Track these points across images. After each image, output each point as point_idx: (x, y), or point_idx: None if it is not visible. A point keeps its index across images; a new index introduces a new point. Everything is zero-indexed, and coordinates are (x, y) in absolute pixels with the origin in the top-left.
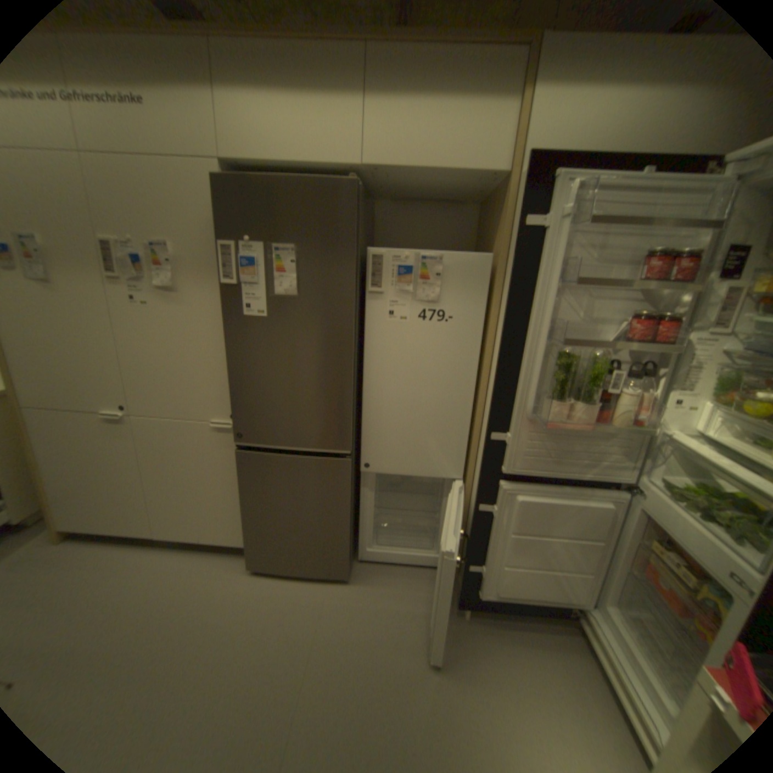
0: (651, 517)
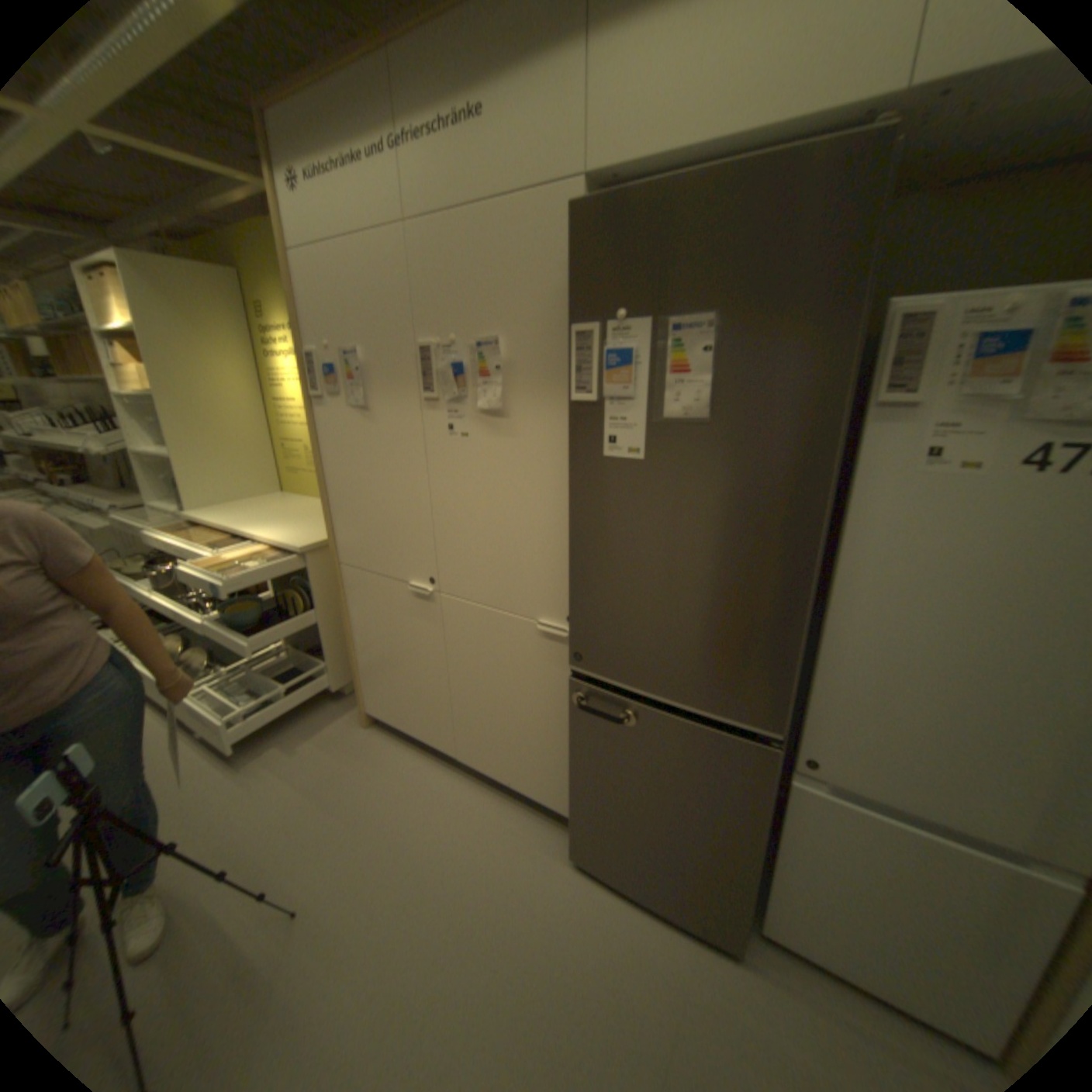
0: None
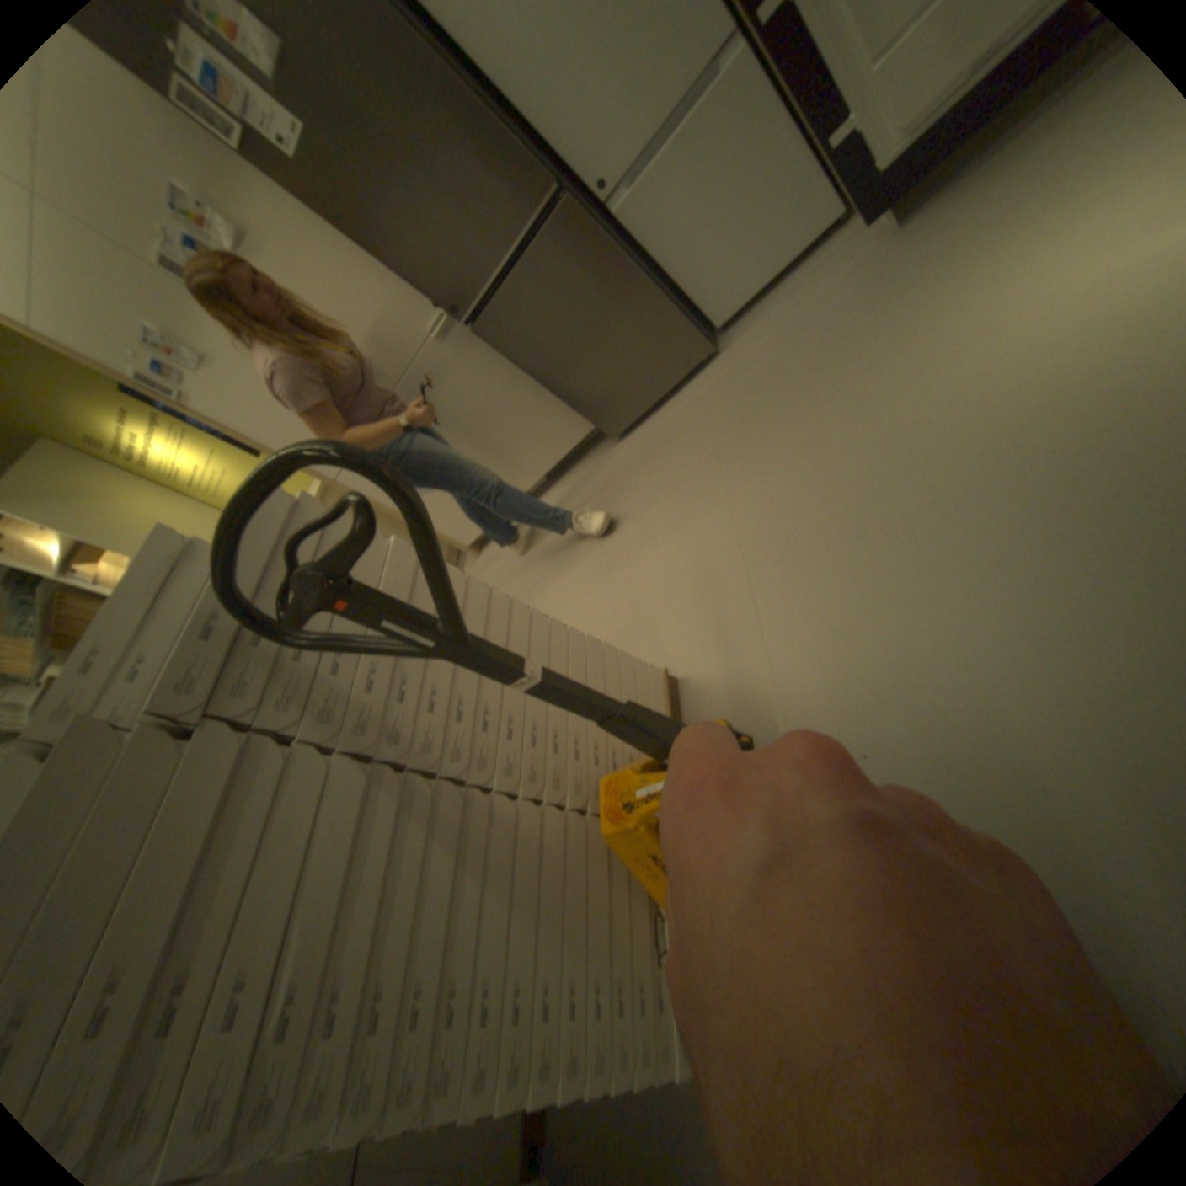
0: None
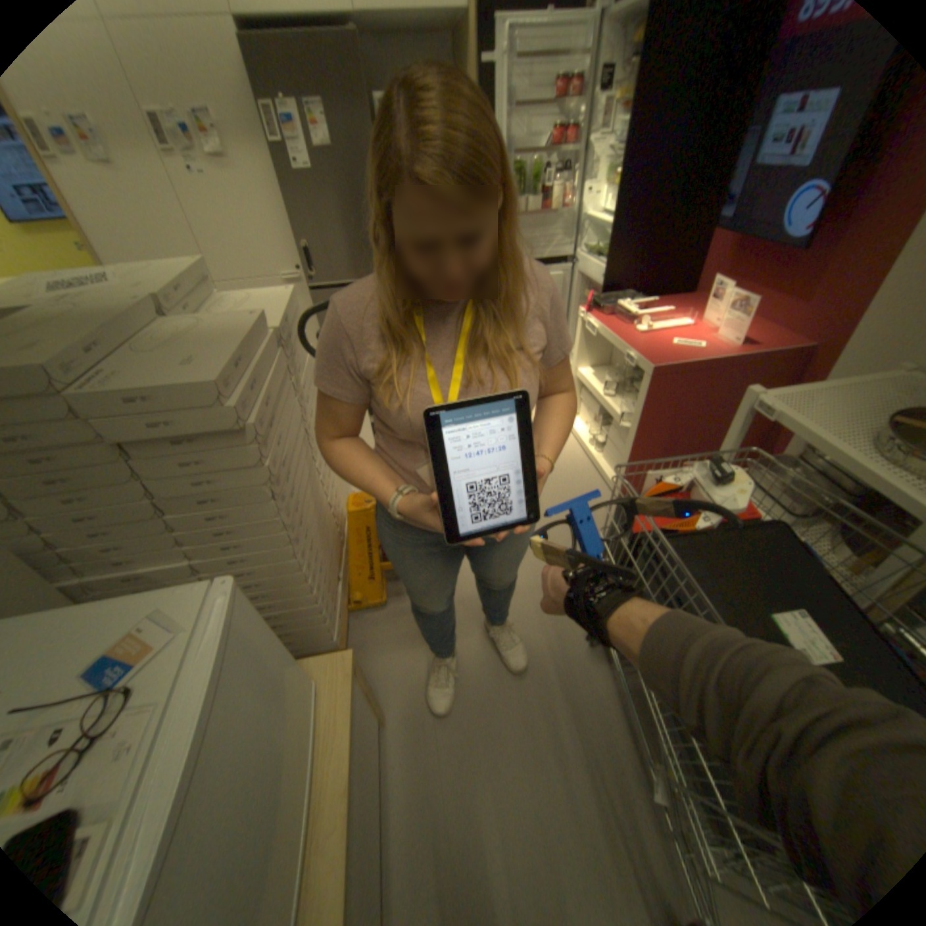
0: (581, 273)
